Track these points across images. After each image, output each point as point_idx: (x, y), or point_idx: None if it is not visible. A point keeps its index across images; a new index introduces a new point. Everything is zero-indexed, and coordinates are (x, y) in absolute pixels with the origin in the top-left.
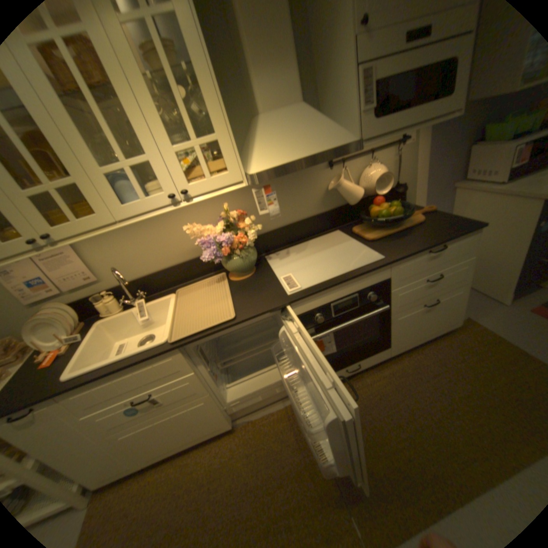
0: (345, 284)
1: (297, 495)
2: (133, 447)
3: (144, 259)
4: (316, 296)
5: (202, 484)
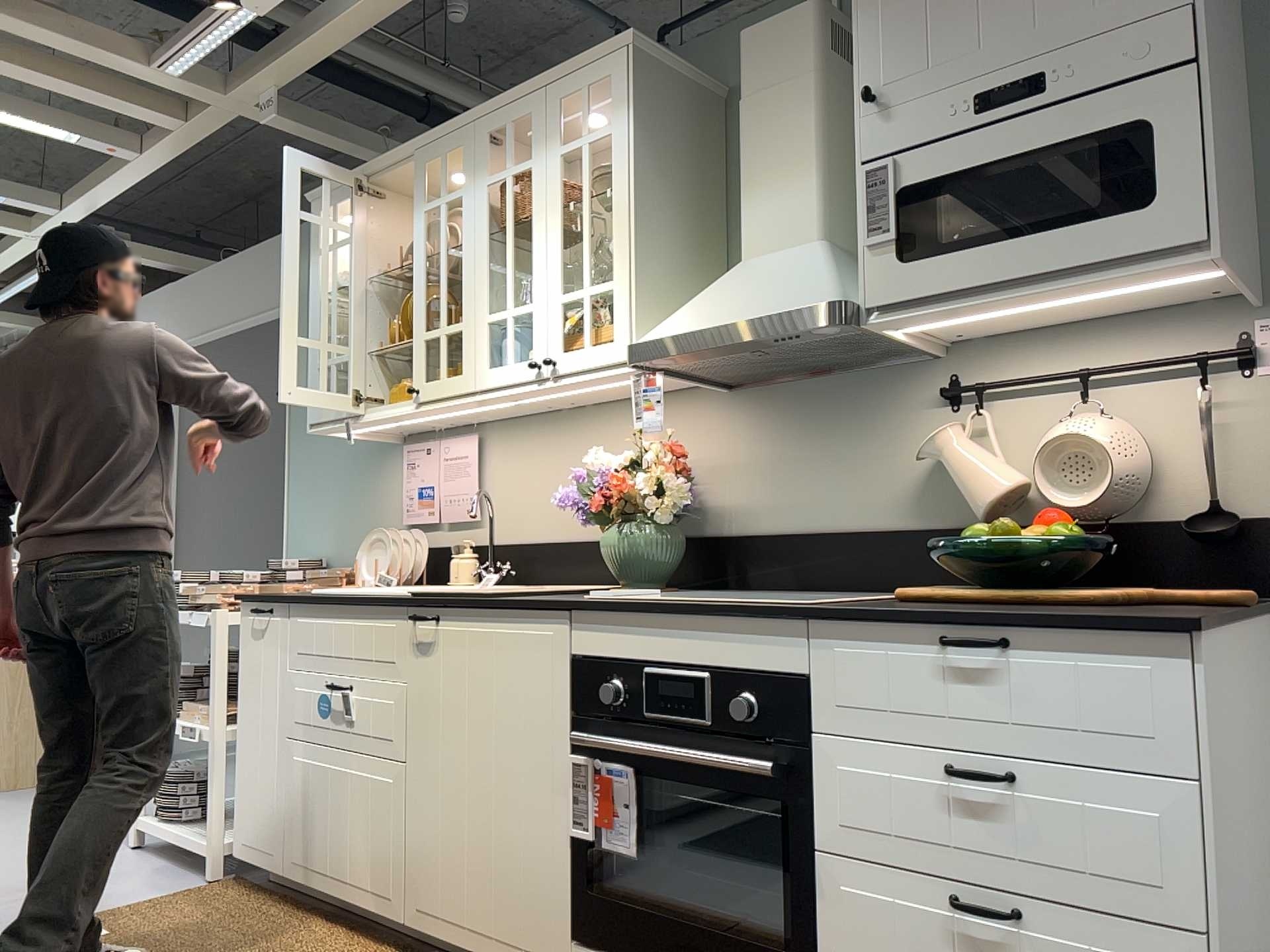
0: (684, 626)
1: None
2: (295, 800)
3: (543, 510)
4: (617, 624)
5: None
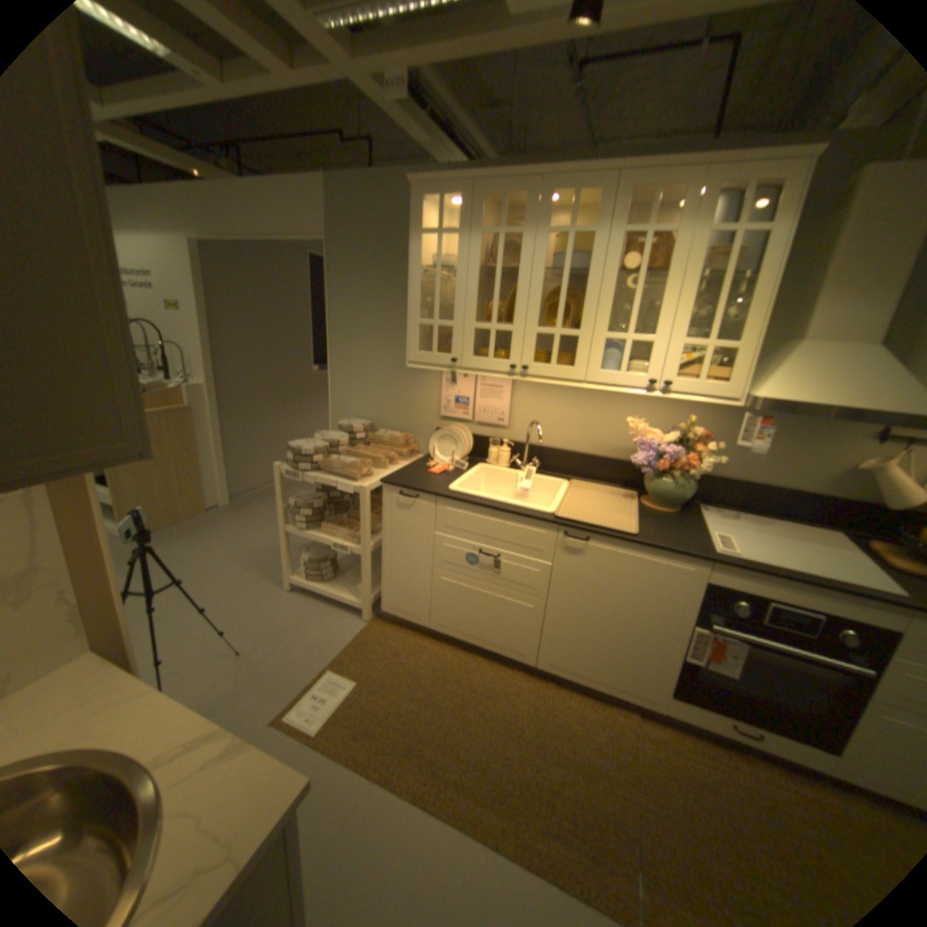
0: (814, 592)
1: (580, 793)
2: (443, 599)
3: (561, 432)
4: (756, 578)
5: (475, 692)
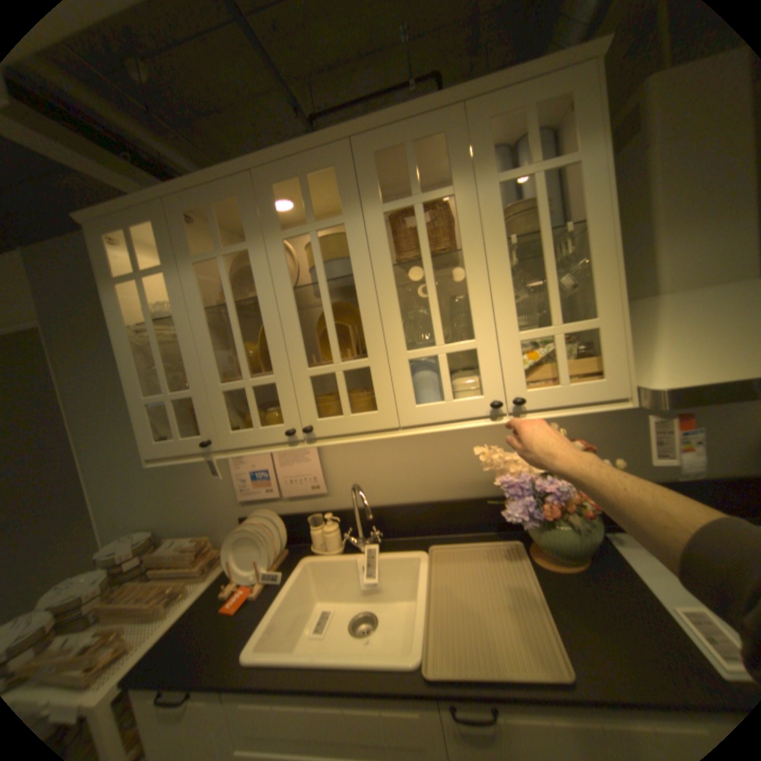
0: None
1: None
2: None
3: (395, 480)
4: None
5: None
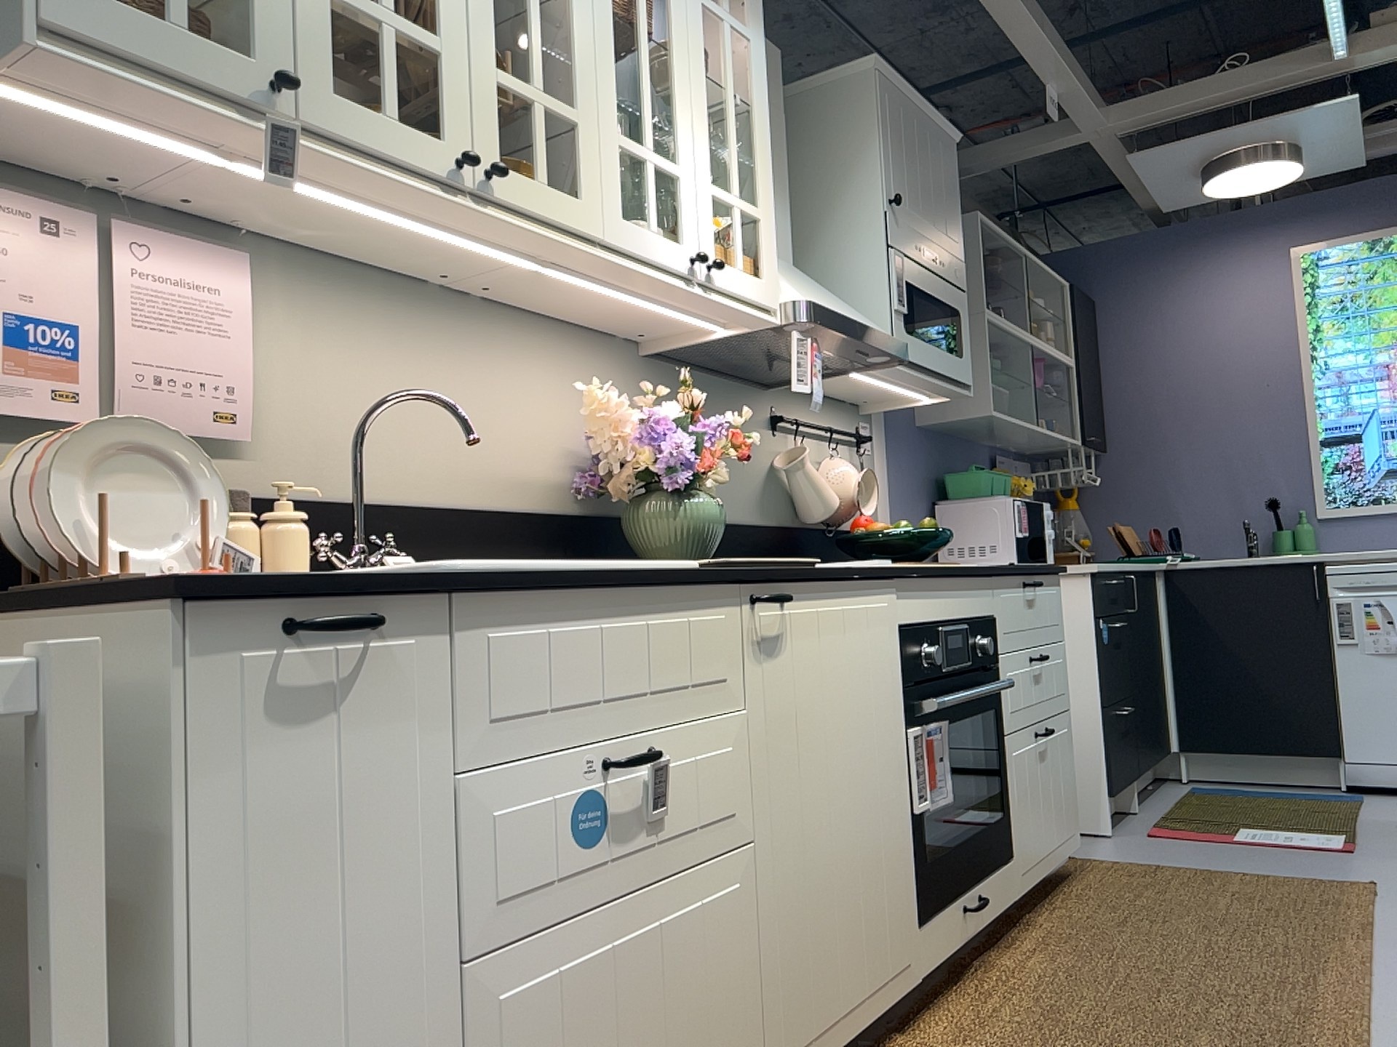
0: (954, 586)
1: None
2: None
3: (401, 449)
4: (924, 588)
5: None
